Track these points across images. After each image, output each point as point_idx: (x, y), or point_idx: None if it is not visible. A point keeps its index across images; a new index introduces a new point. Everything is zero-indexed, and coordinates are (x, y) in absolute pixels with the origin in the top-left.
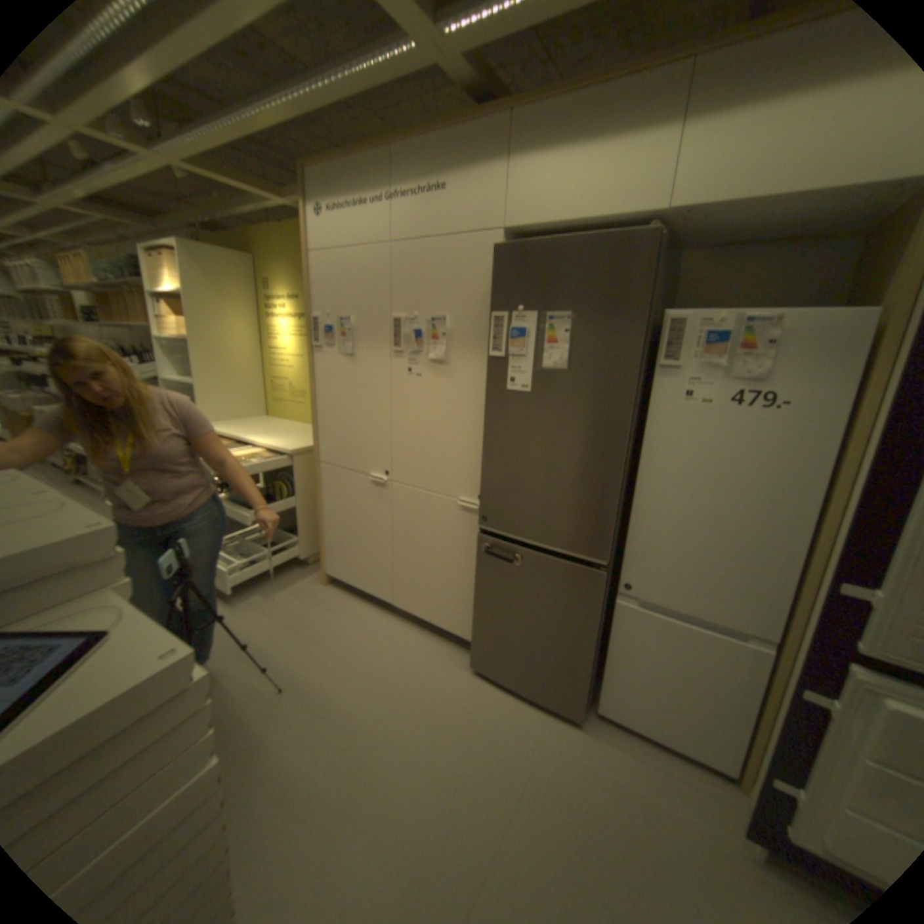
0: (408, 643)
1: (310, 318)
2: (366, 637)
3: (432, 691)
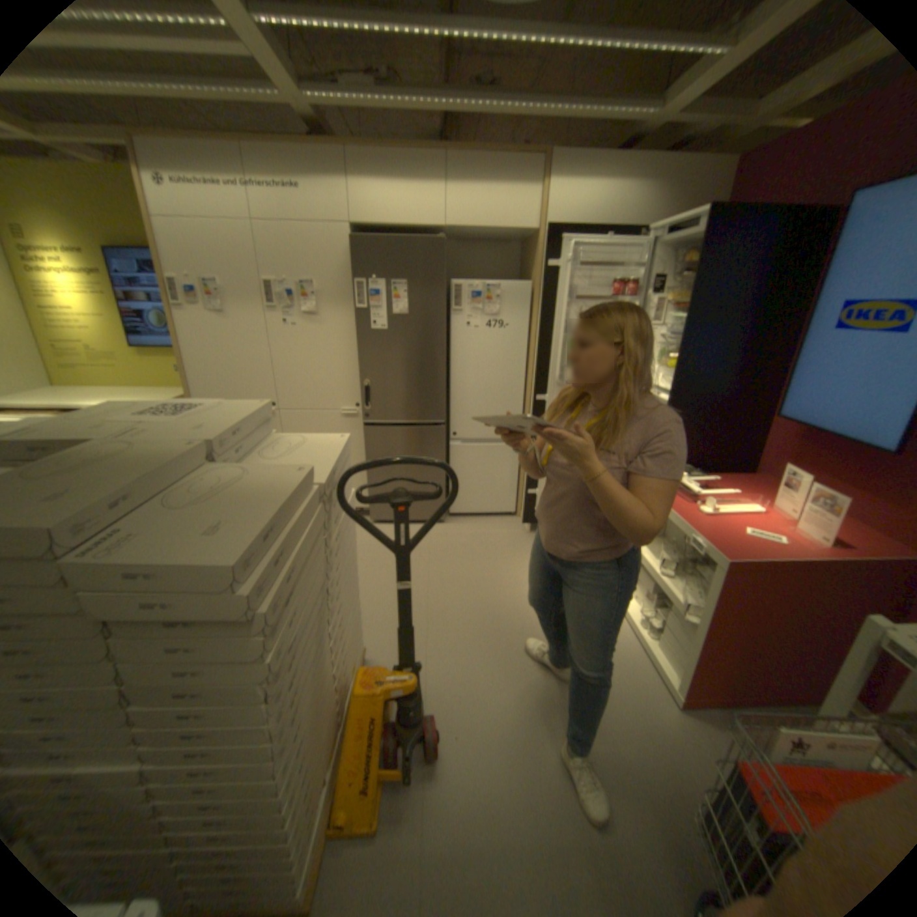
0: None
1: (162, 278)
2: None
3: None
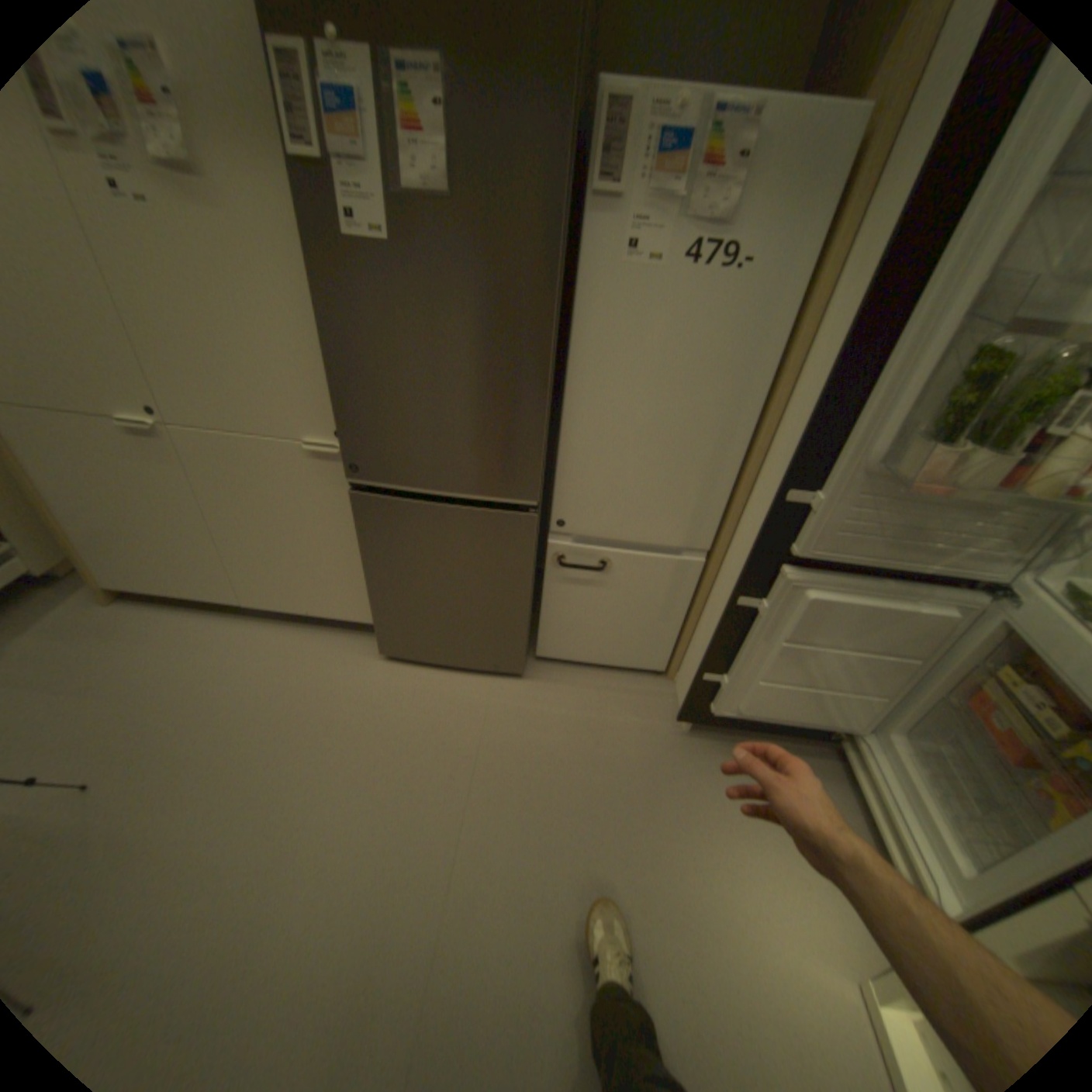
0: (282, 650)
1: None
2: (211, 662)
3: (334, 700)
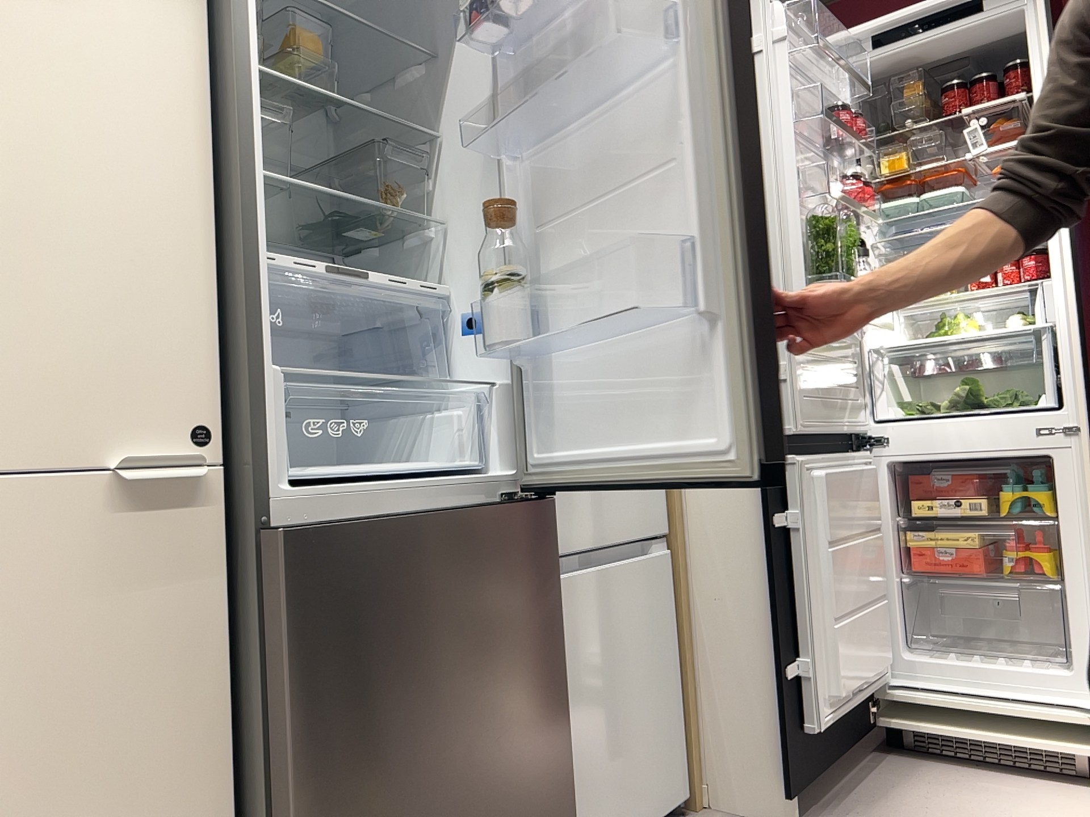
0: None
1: None
2: None
3: None
